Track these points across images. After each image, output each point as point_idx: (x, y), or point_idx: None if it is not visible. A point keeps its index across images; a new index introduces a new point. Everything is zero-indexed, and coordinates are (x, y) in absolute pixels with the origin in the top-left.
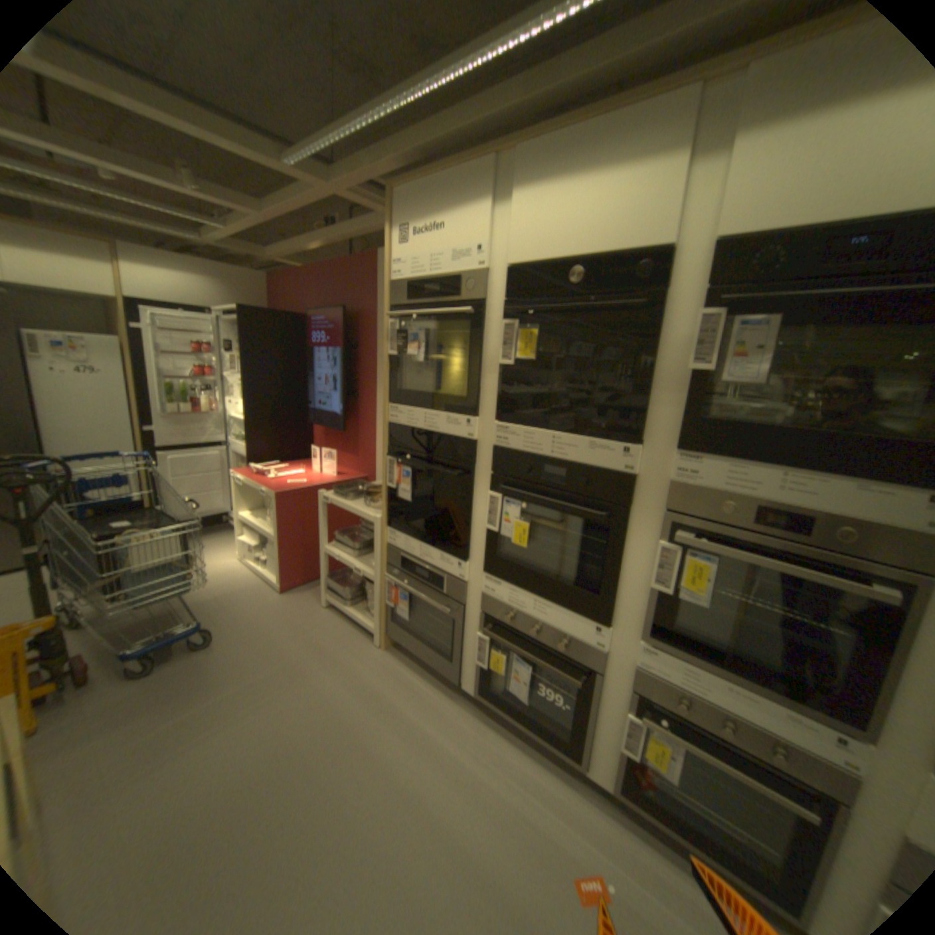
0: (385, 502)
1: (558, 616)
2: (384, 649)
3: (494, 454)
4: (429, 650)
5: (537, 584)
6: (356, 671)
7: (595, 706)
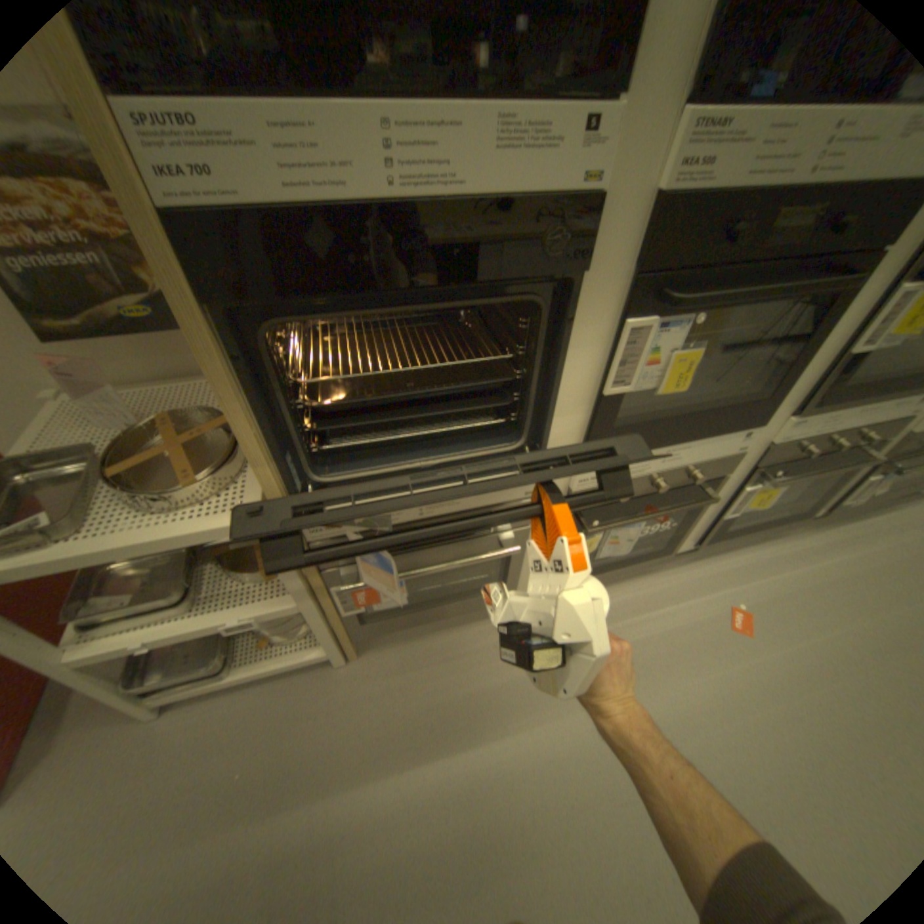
0: (267, 472)
1: (696, 449)
2: (350, 656)
3: (661, 214)
4: (448, 602)
5: (679, 429)
6: (363, 722)
7: (707, 503)
